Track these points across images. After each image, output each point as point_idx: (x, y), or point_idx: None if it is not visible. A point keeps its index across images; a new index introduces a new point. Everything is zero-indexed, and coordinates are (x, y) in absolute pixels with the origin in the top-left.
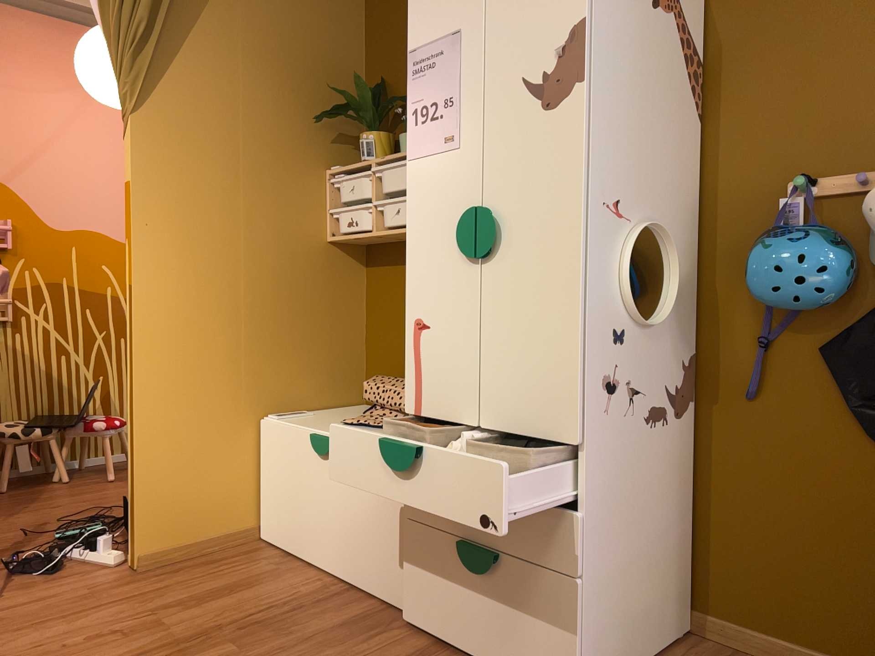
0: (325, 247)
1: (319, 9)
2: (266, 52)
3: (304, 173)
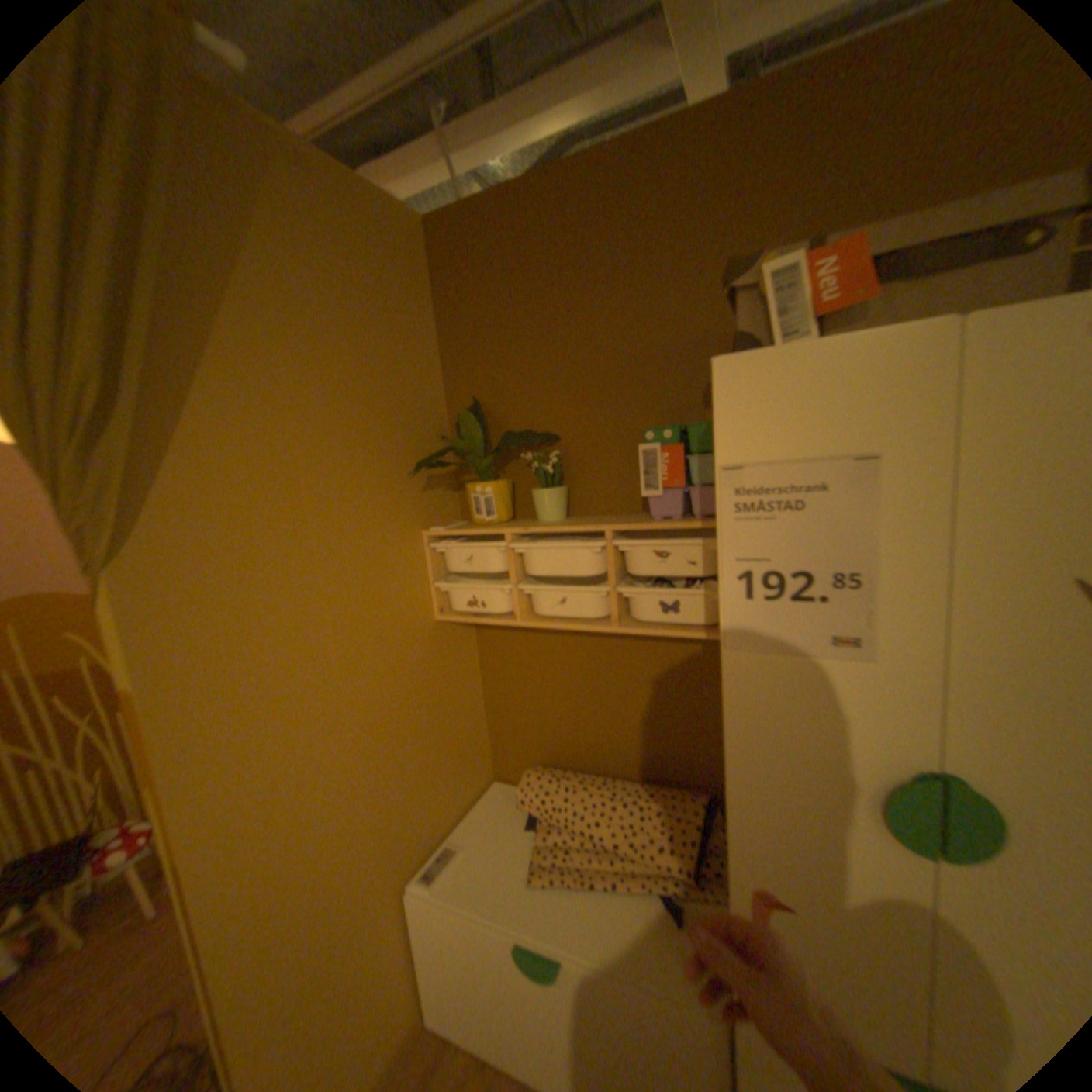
0: (435, 628)
1: (381, 304)
2: (324, 384)
3: (399, 546)
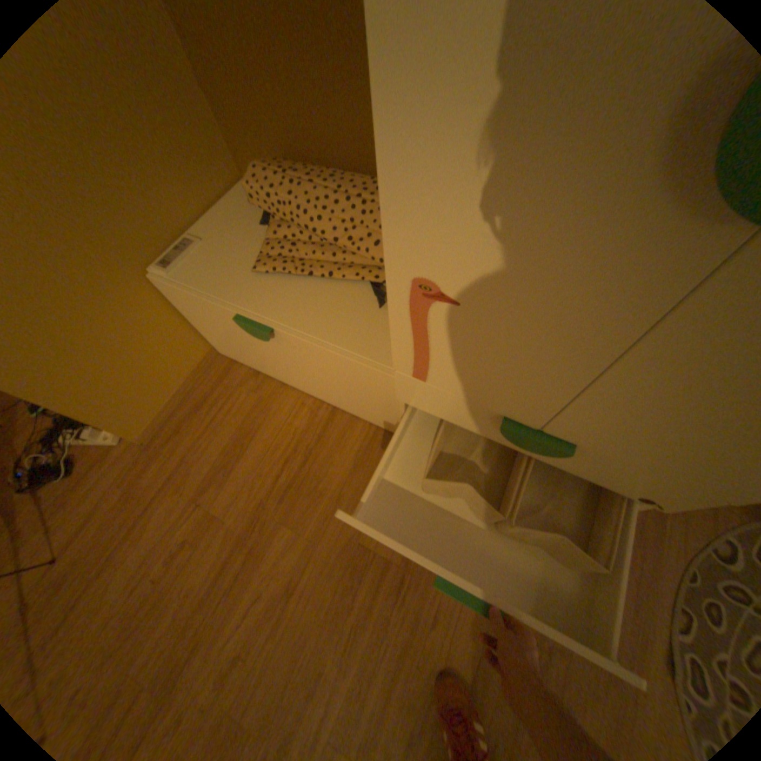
0: None
1: None
2: None
3: None
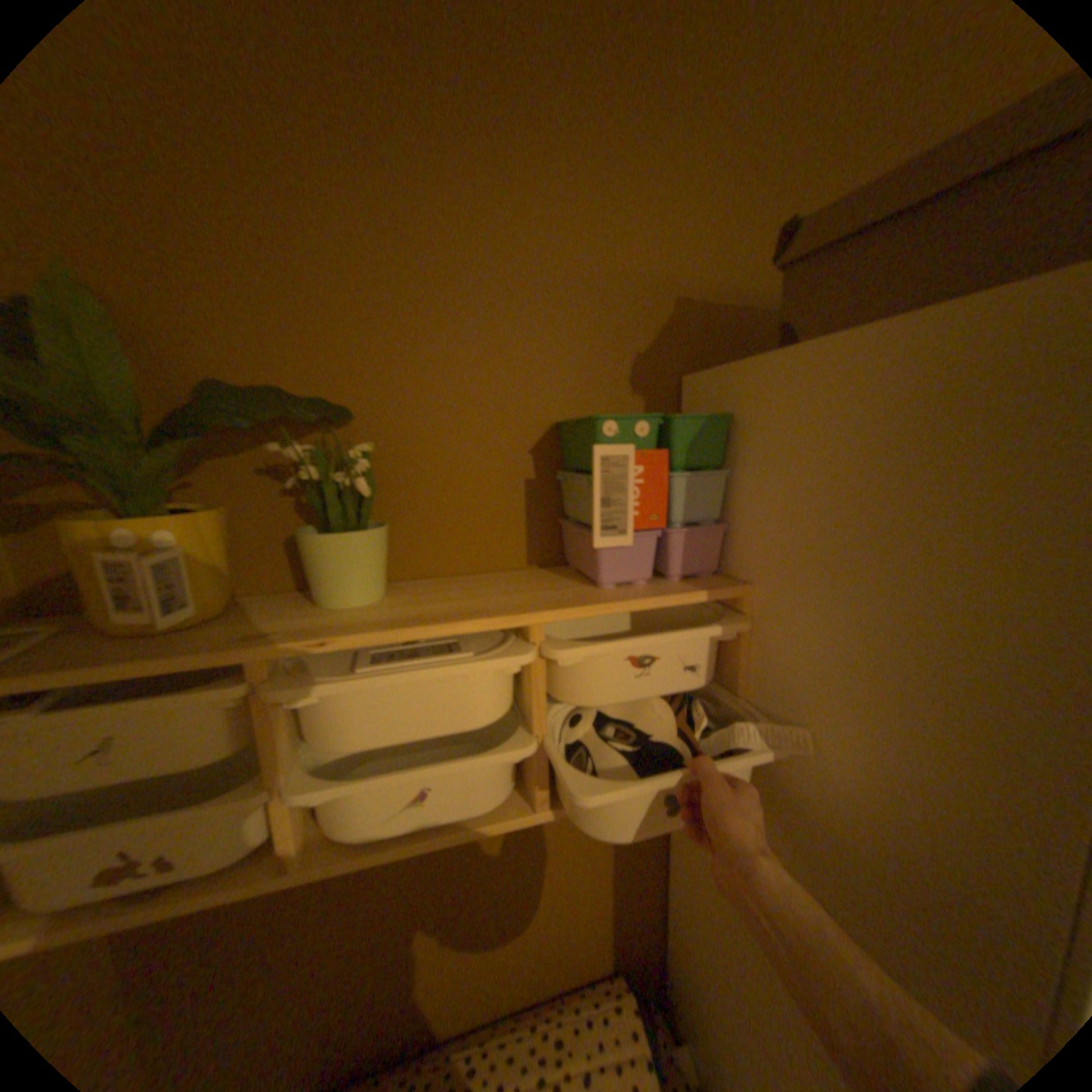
0: None
1: None
2: None
3: None
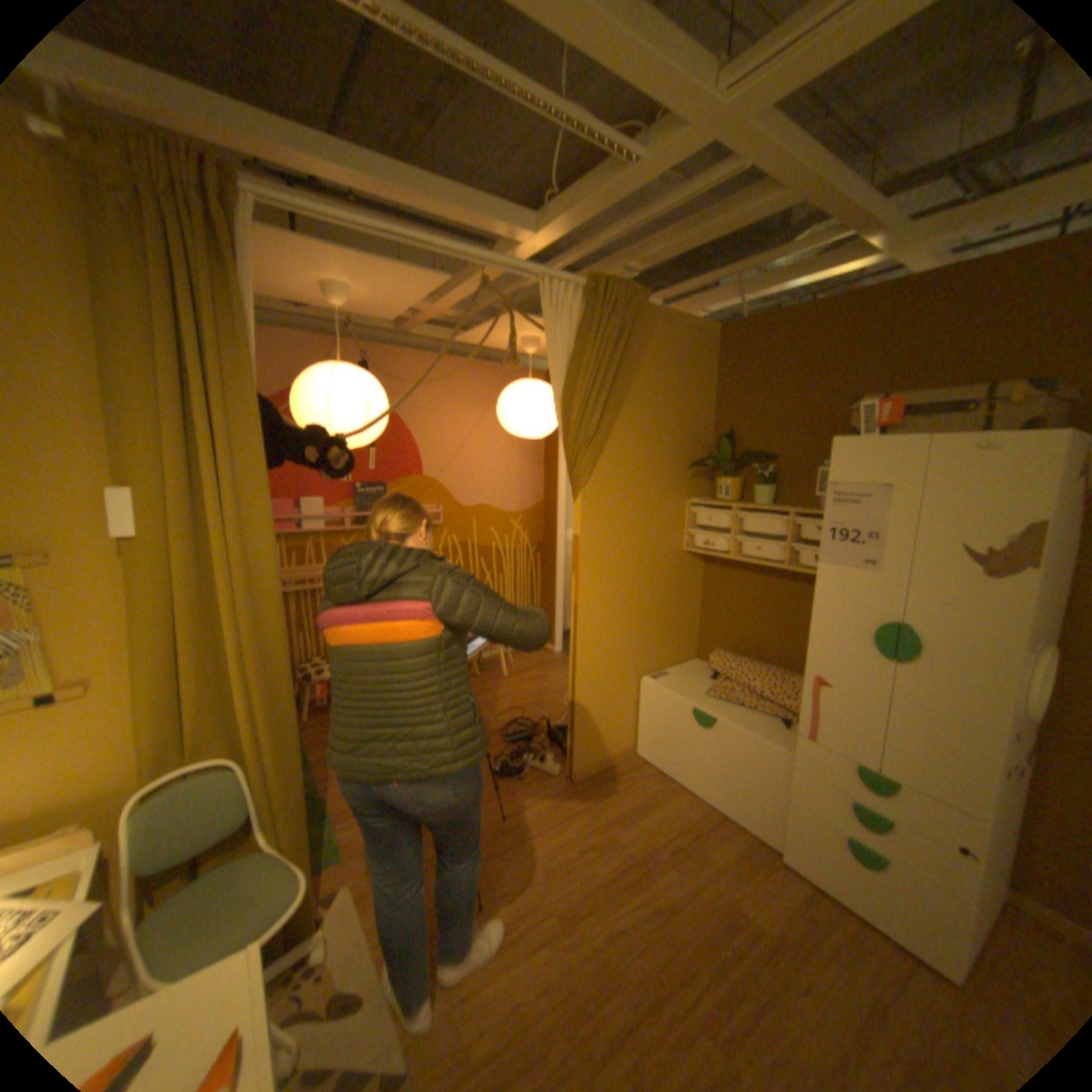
0: (681, 555)
1: (688, 379)
2: (656, 423)
3: (672, 506)
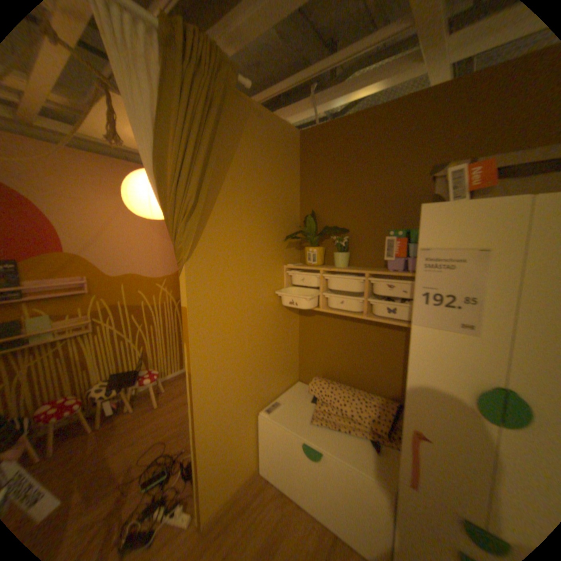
0: (283, 308)
1: (279, 169)
2: (255, 202)
3: (274, 270)
